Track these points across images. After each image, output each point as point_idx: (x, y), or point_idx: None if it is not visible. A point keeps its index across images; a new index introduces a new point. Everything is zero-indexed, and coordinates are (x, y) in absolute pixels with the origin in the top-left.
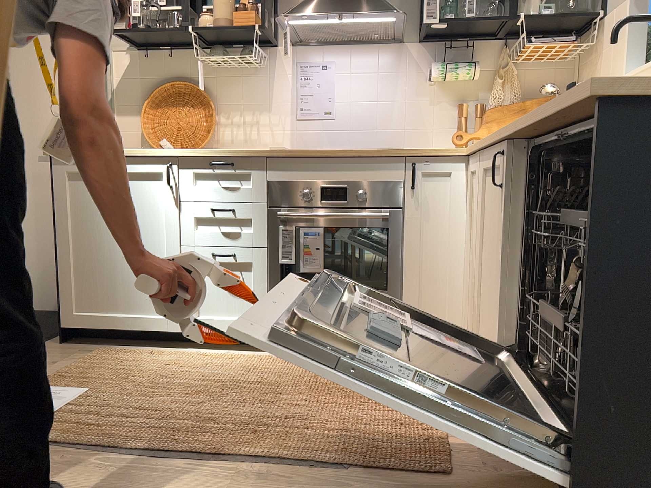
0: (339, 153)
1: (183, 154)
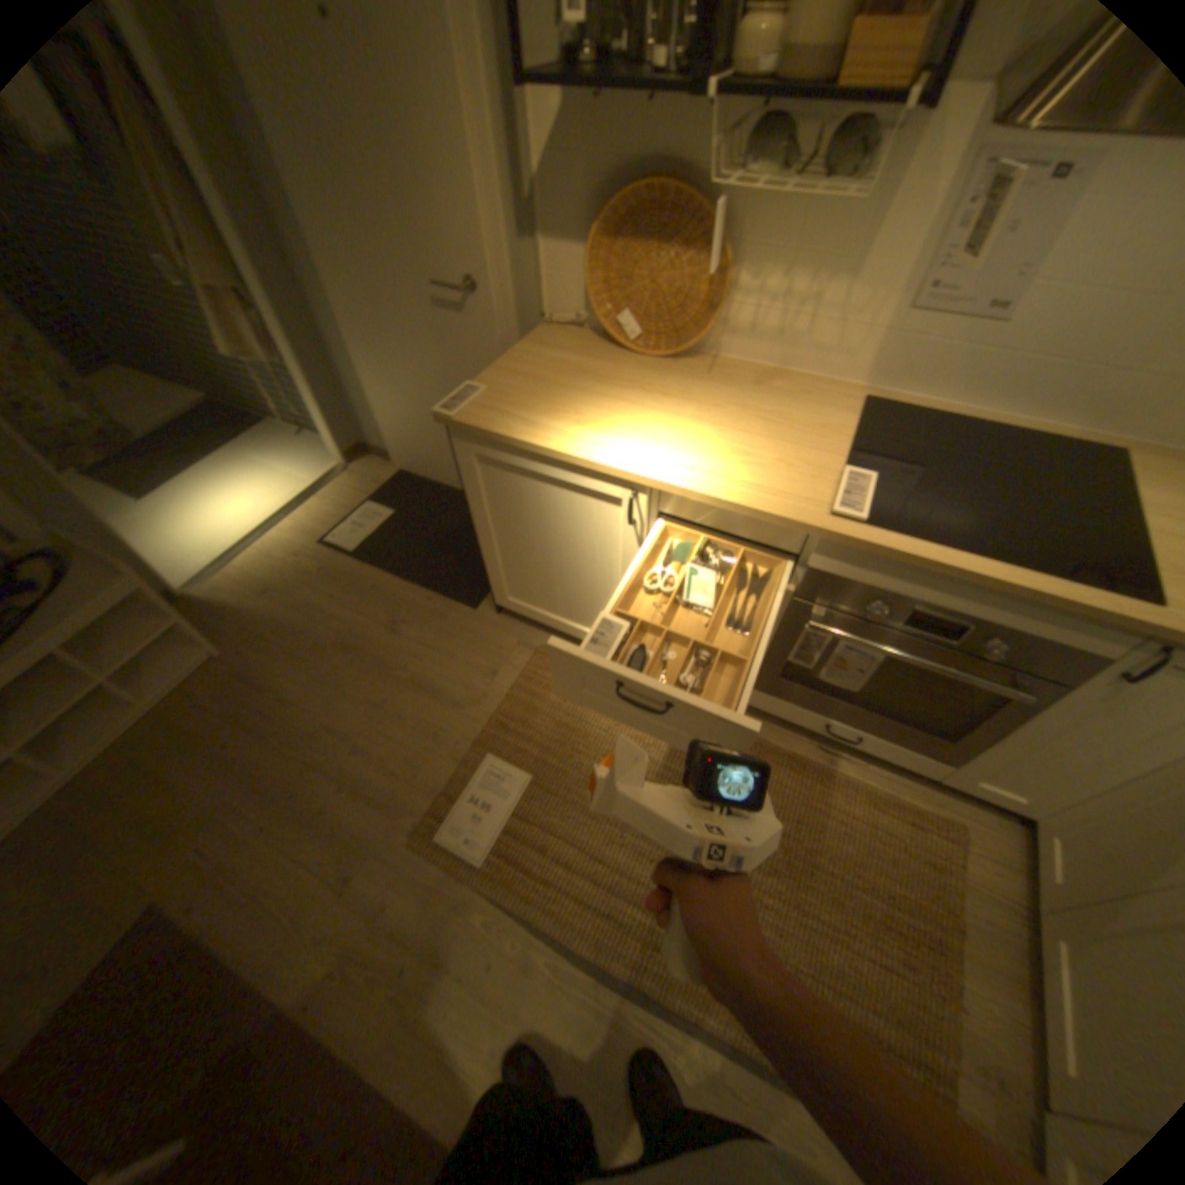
0: (990, 583)
1: (660, 486)
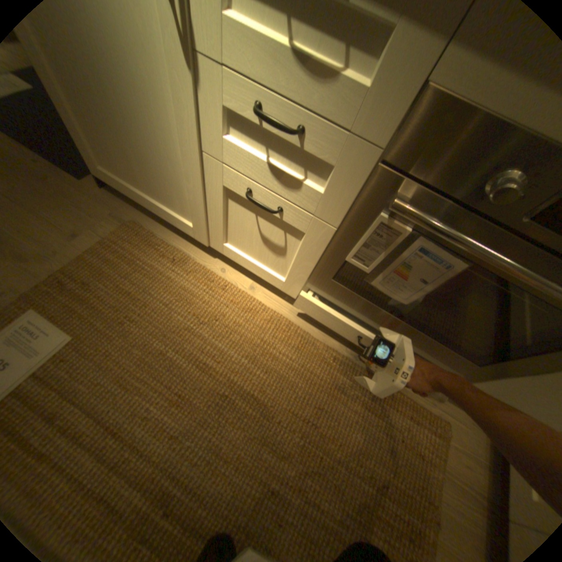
0: None
1: None
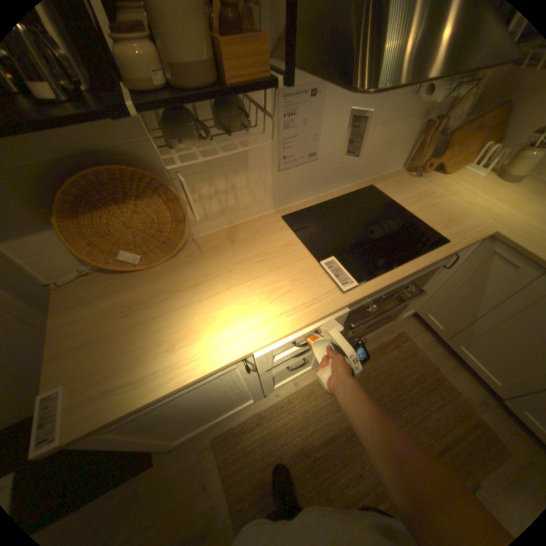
0: (411, 274)
1: (262, 347)
